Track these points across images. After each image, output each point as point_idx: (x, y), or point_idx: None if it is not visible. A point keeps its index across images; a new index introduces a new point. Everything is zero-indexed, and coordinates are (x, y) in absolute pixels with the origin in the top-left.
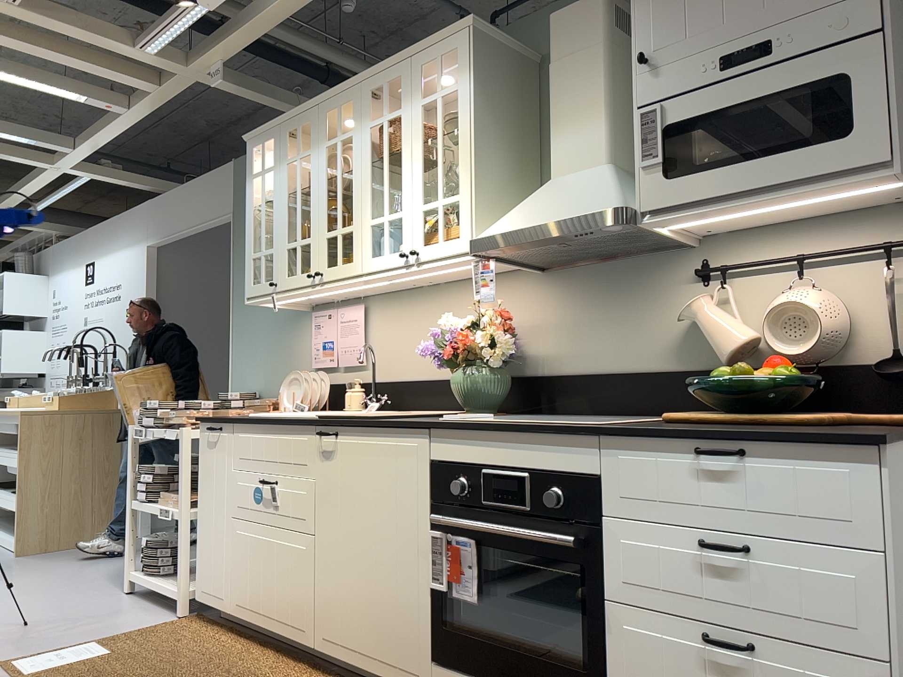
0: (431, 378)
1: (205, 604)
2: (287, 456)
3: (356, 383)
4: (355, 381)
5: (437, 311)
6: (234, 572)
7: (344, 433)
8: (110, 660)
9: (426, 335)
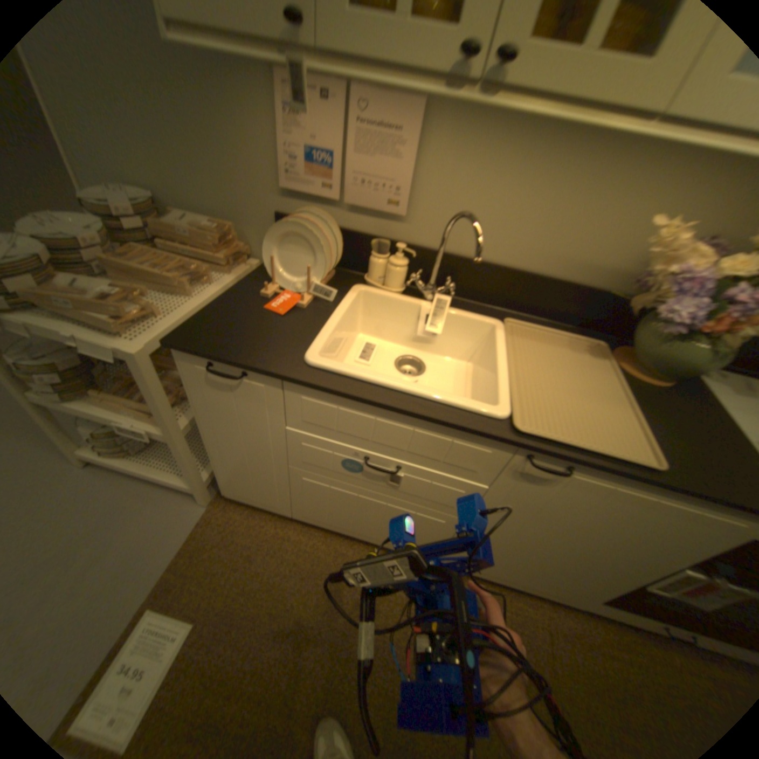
0: (531, 269)
1: (245, 503)
2: (435, 454)
3: (399, 249)
4: (379, 232)
5: (593, 168)
6: (300, 501)
7: (594, 473)
8: (208, 643)
9: (549, 202)
